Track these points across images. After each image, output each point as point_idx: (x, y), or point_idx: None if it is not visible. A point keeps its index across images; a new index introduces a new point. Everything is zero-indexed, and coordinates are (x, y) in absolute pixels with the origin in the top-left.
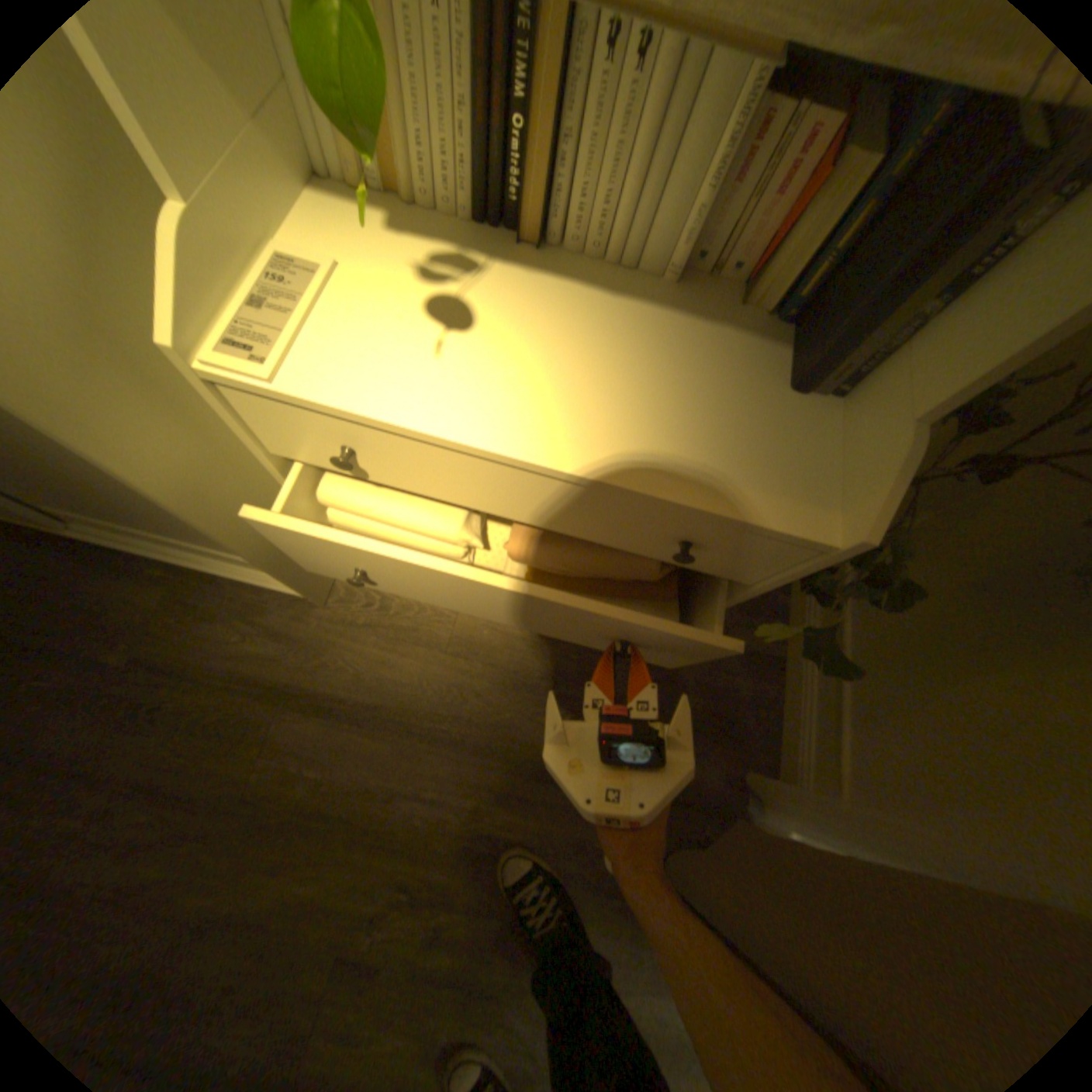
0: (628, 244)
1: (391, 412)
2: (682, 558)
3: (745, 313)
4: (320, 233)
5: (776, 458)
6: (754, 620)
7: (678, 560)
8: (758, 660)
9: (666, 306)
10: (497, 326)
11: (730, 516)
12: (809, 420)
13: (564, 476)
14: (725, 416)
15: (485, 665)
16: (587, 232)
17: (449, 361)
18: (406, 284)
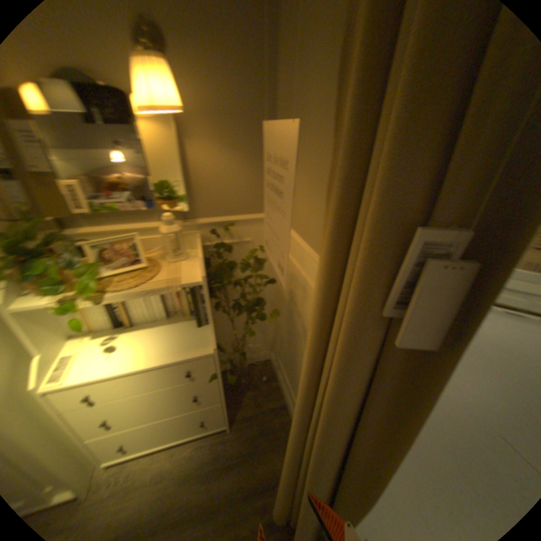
0: (150, 318)
1: (94, 378)
2: (186, 376)
3: (183, 318)
4: (69, 349)
5: (194, 342)
6: (268, 397)
7: (186, 377)
8: (276, 410)
9: (163, 325)
10: (120, 348)
11: (187, 359)
12: (201, 332)
13: (143, 370)
14: (181, 340)
15: (169, 481)
16: (139, 320)
17: (108, 360)
18: (95, 349)
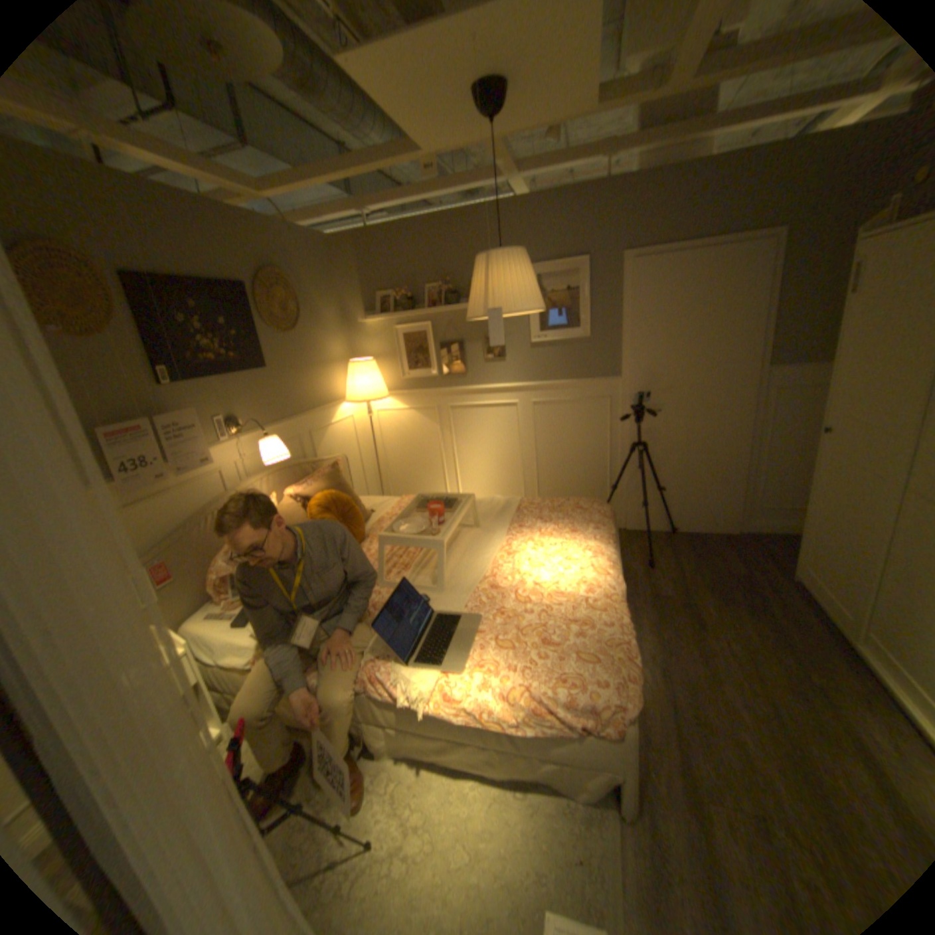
0: None
1: None
2: None
3: None
4: None
5: None
6: None
7: None
8: None
9: None
10: None
11: None
12: None
13: None
14: None
15: None
16: None
17: None
18: None
